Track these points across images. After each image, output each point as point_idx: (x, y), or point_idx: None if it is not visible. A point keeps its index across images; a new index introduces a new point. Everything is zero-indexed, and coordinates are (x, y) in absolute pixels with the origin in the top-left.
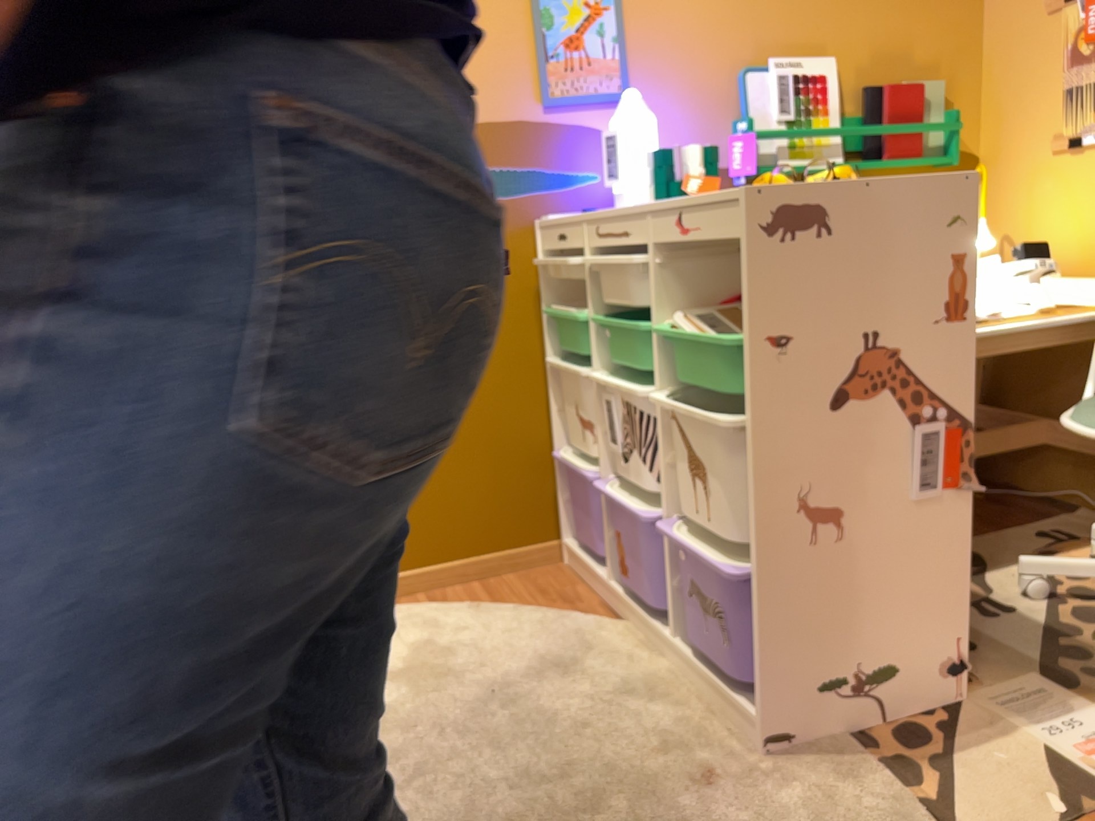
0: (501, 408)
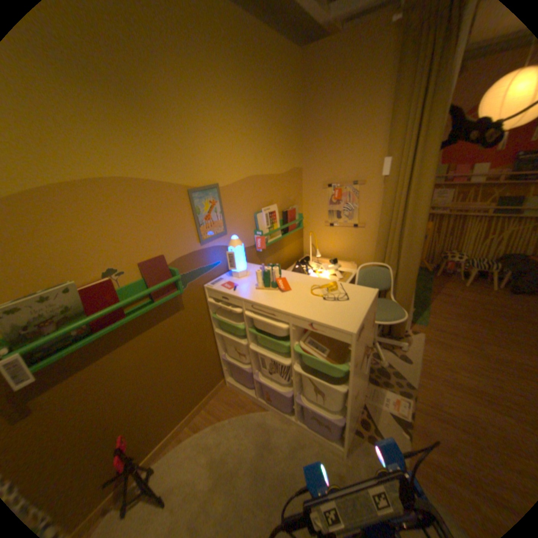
0: (201, 352)
